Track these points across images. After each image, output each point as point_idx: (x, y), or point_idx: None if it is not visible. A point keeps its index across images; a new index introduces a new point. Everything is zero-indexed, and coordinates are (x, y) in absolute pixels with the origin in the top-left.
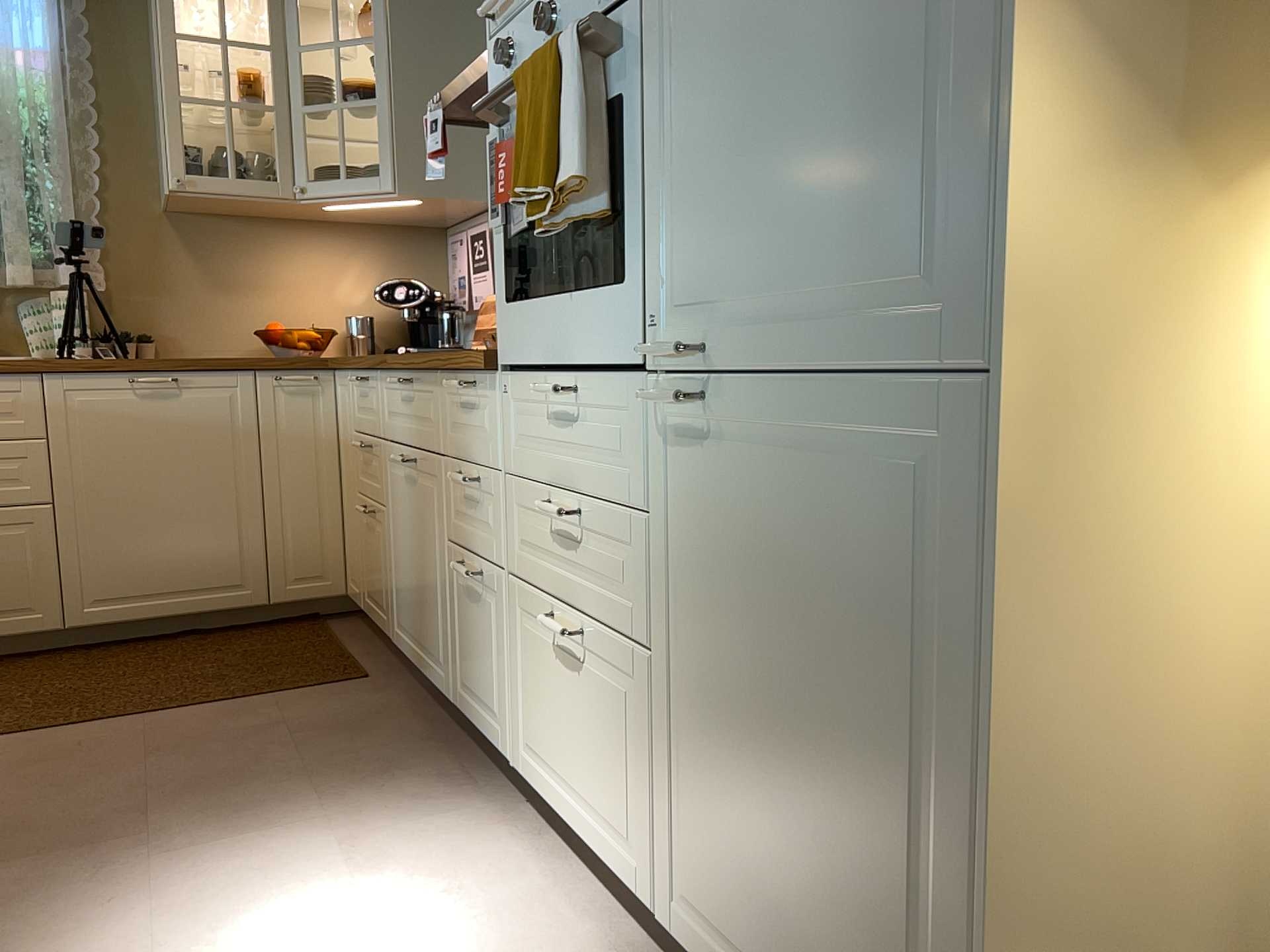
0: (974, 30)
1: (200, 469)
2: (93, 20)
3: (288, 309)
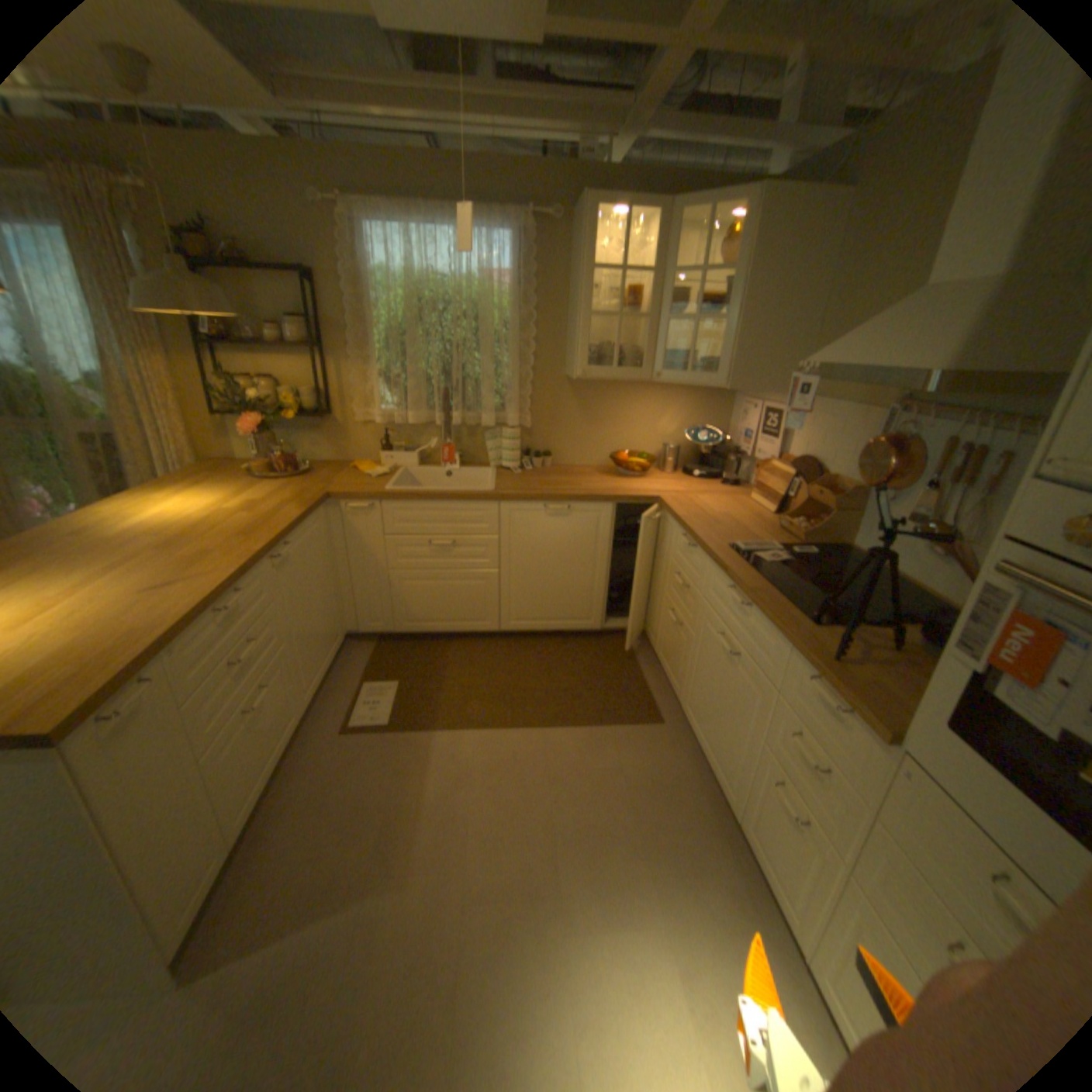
0: None
1: (575, 557)
2: (538, 246)
3: (628, 437)
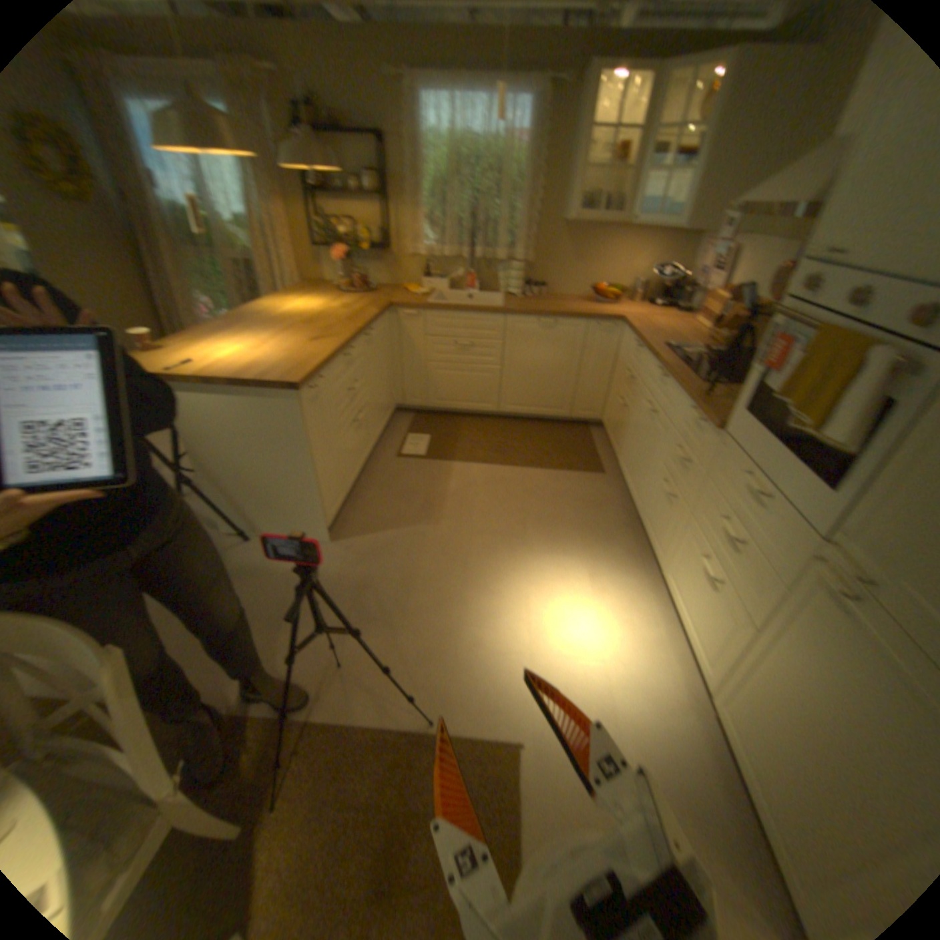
0: None
1: (557, 362)
2: (553, 109)
3: (609, 274)
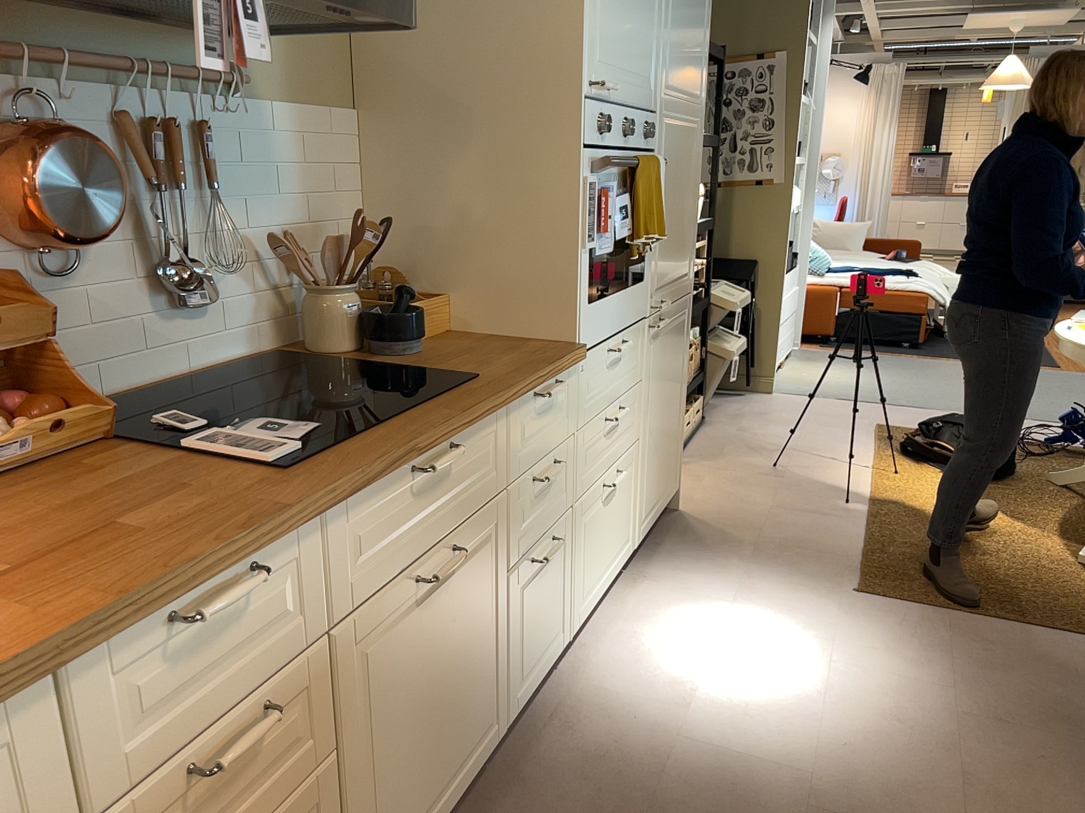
0: (693, 216)
1: None
2: None
3: None
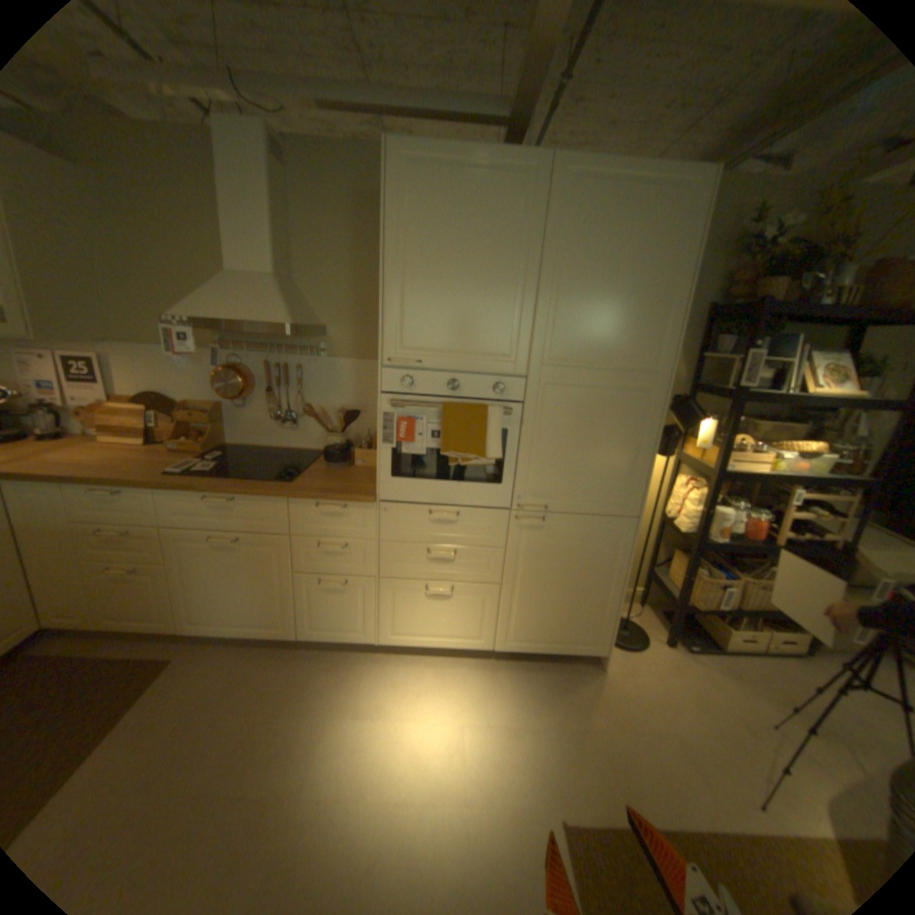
0: (638, 459)
1: None
2: None
3: None
